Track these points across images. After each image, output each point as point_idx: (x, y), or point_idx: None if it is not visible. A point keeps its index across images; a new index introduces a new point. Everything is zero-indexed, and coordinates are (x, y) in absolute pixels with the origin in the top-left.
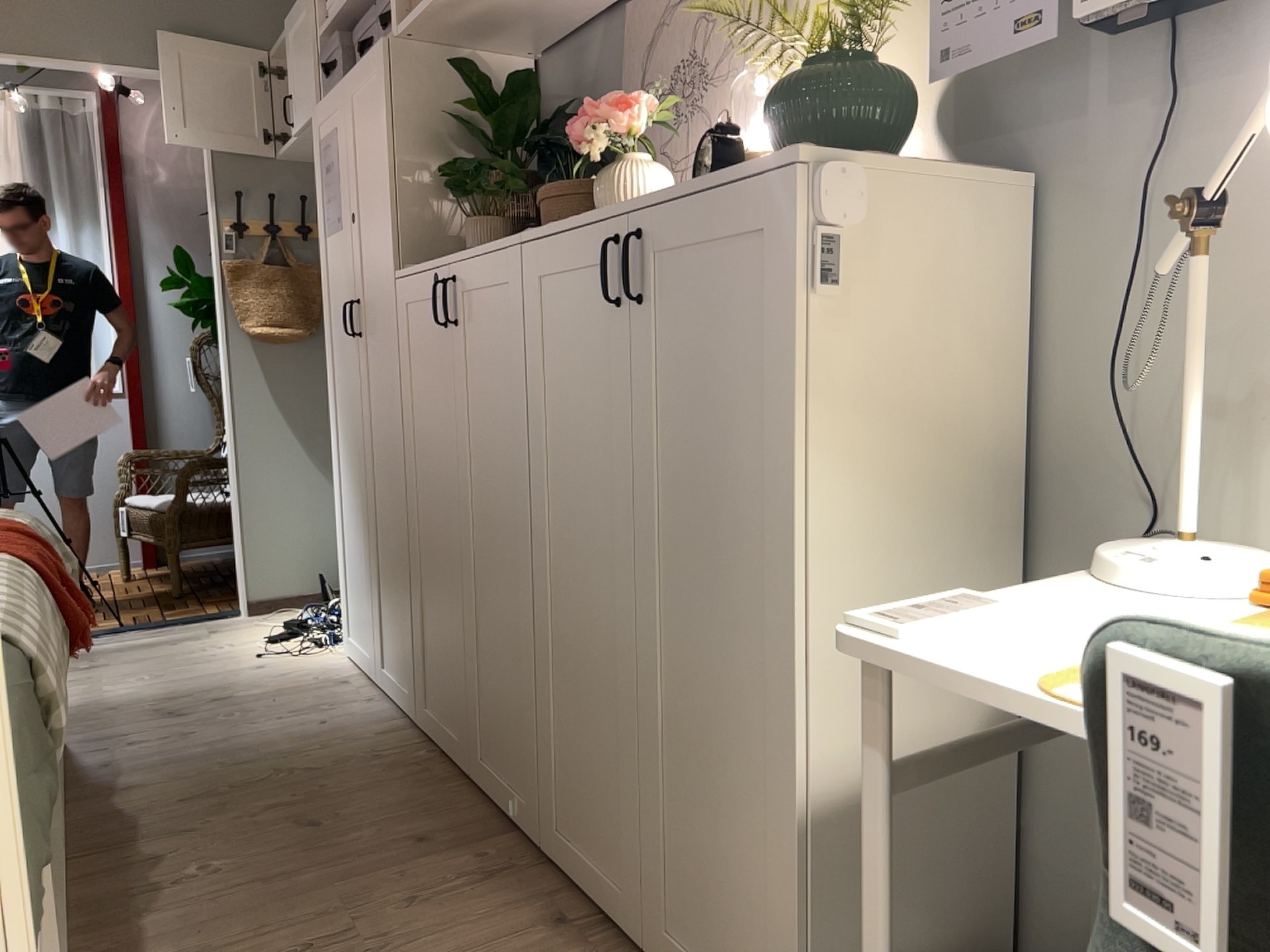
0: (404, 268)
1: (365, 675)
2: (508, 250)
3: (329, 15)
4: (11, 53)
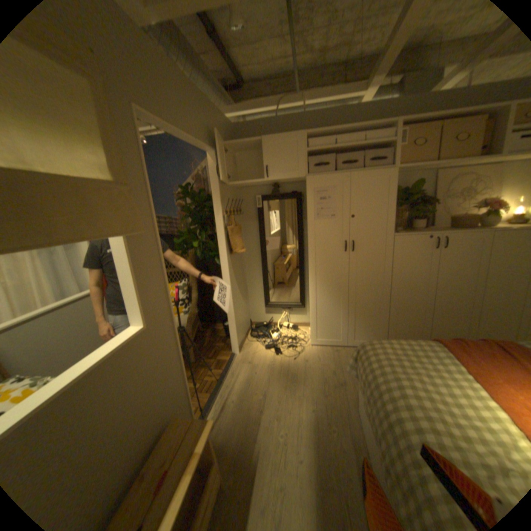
0: (401, 233)
1: (333, 347)
2: (486, 233)
3: (309, 145)
4: (176, 129)
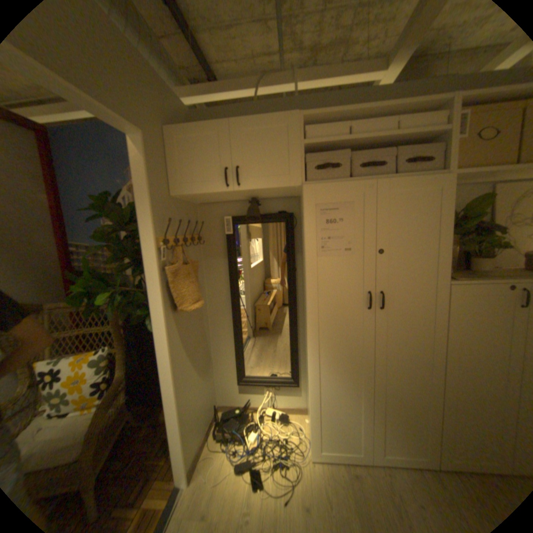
0: (461, 281)
1: (348, 465)
2: None
3: (307, 135)
4: None
